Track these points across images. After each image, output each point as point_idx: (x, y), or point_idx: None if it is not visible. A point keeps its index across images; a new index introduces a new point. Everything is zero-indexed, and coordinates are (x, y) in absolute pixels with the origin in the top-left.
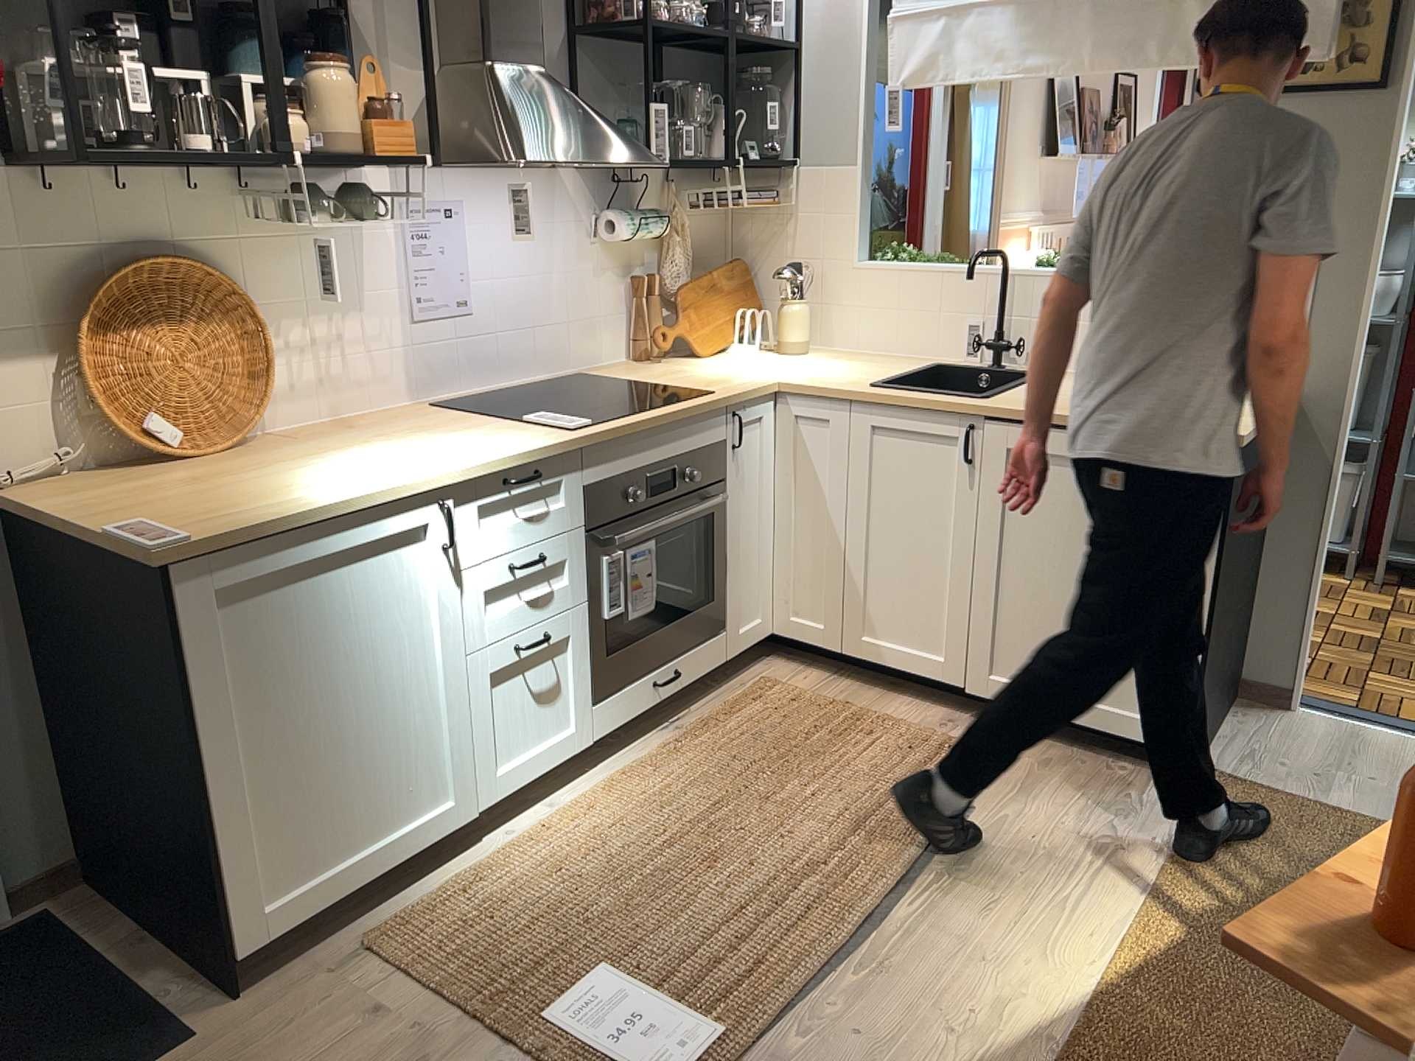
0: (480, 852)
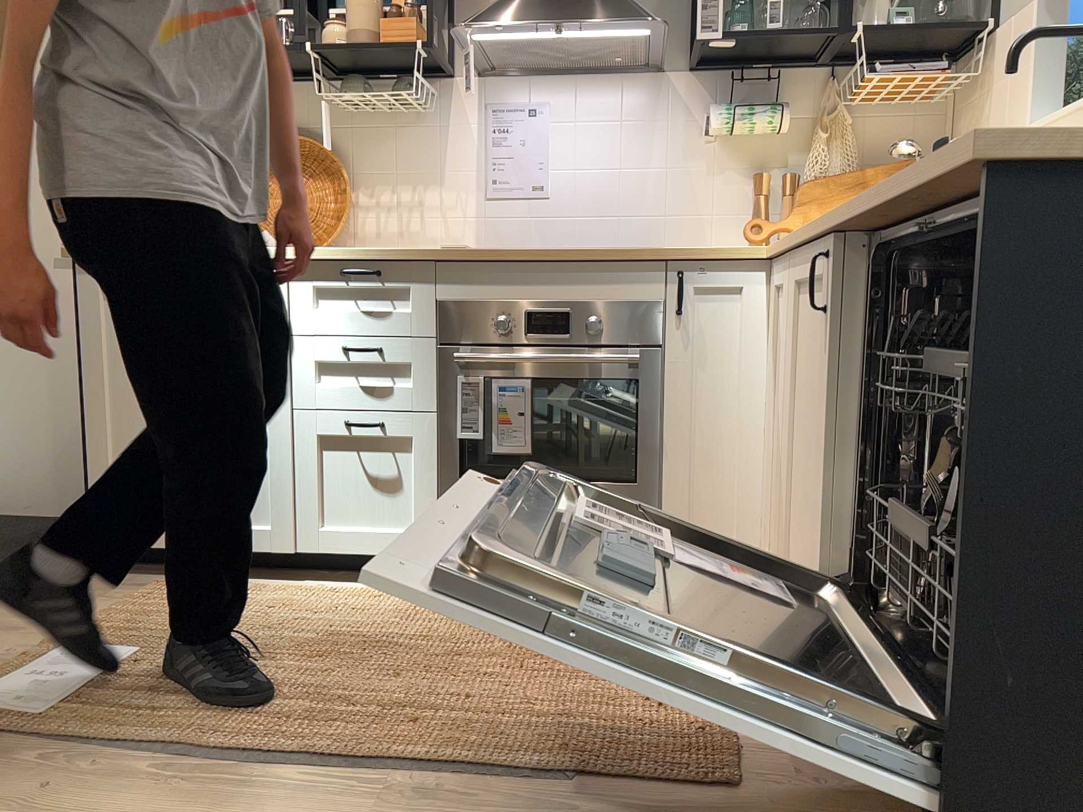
0: (288, 586)
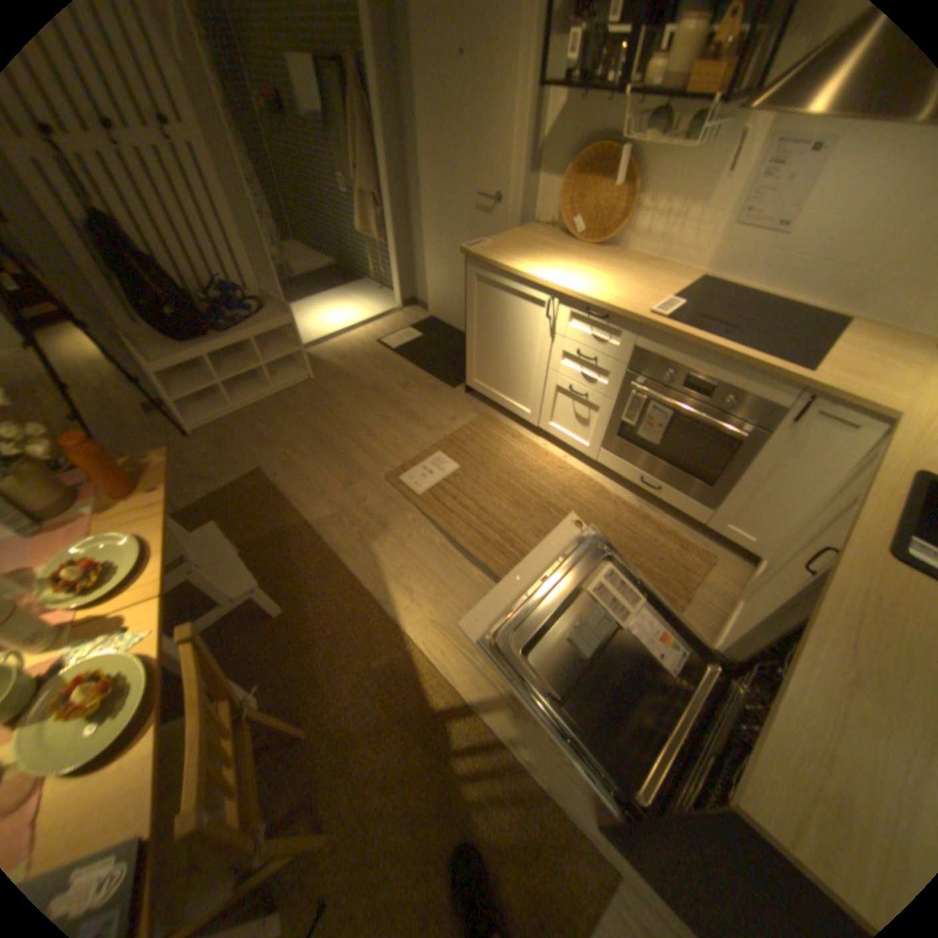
0: (532, 437)
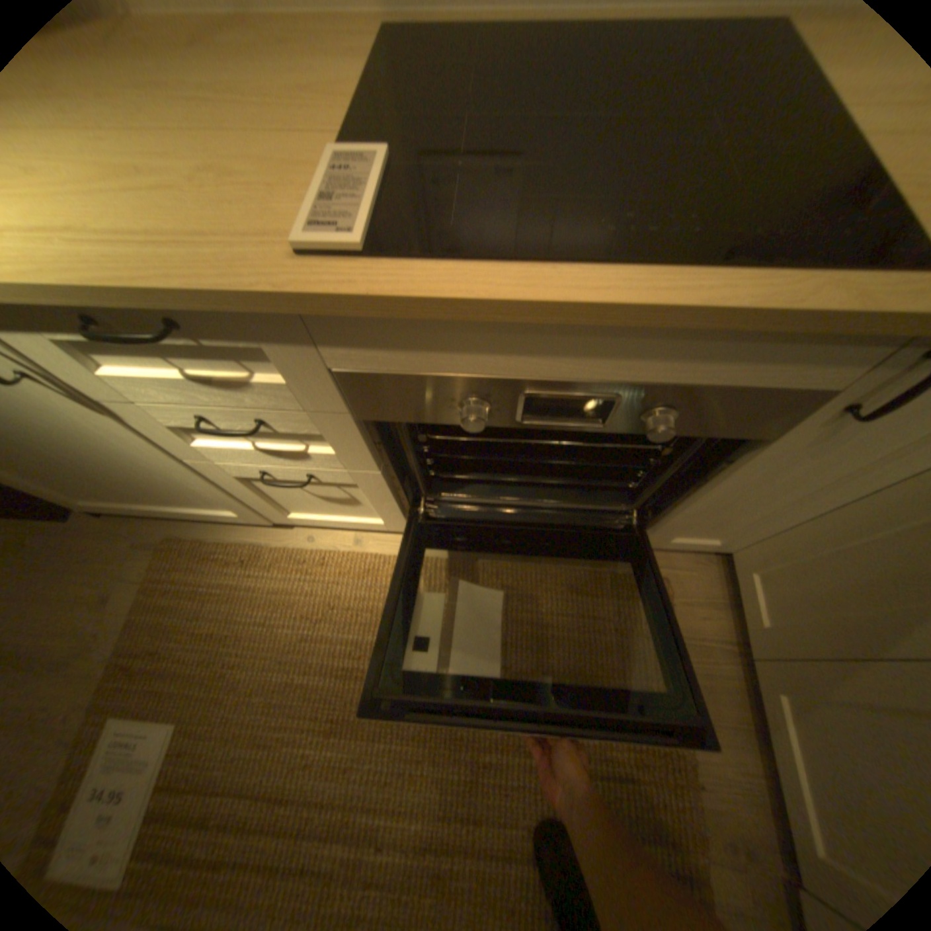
0: (279, 535)
